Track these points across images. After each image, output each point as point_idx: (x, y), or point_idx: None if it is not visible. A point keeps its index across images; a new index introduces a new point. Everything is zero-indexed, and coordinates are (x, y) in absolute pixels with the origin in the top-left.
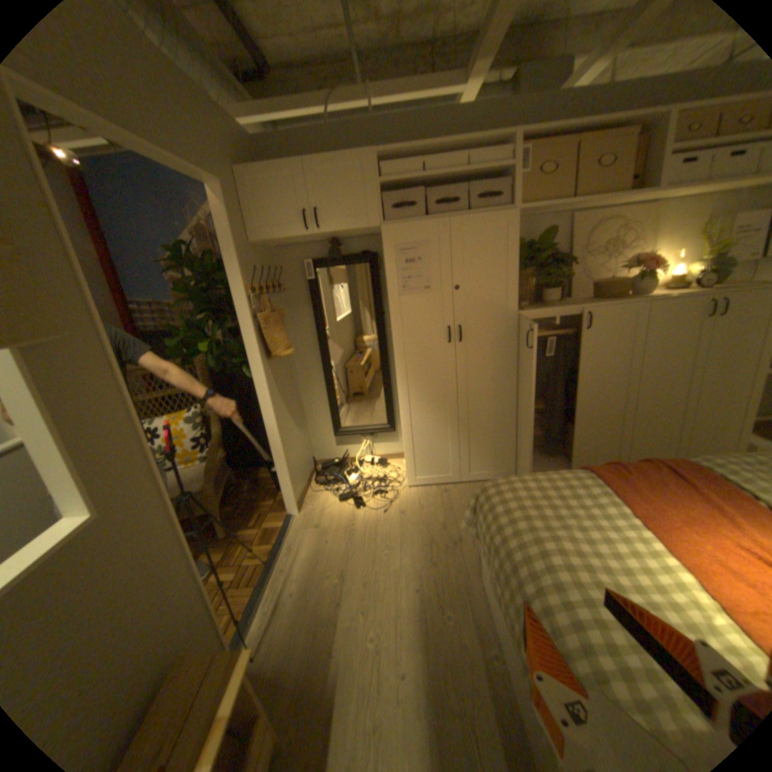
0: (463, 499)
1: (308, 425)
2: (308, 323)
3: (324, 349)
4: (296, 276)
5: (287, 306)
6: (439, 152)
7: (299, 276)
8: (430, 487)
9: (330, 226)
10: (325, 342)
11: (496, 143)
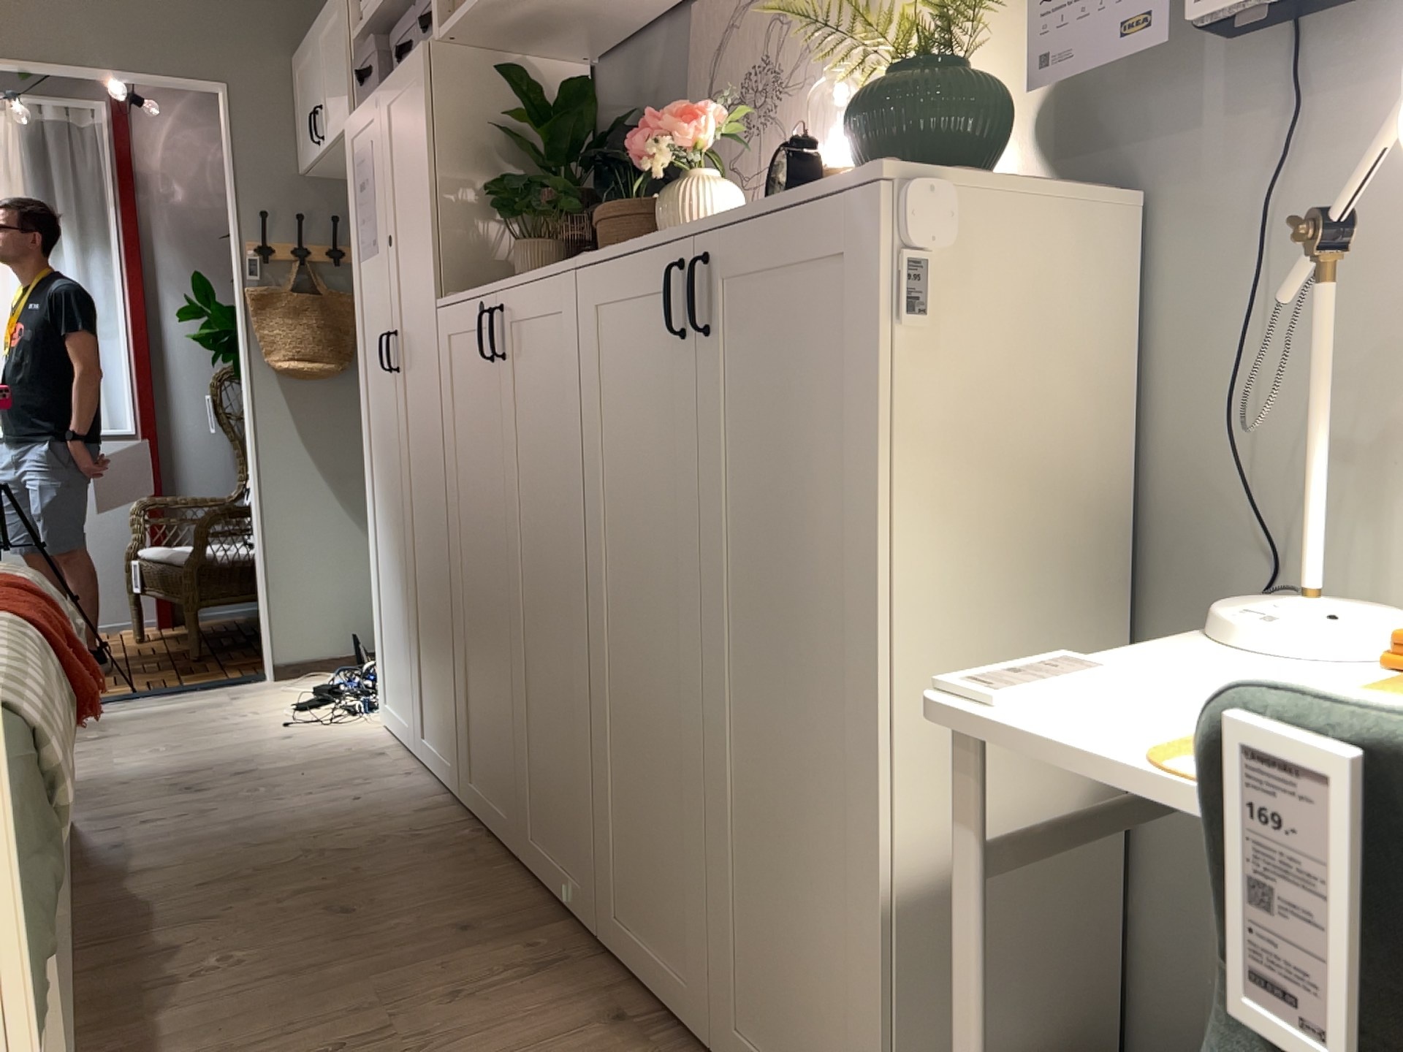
0: (352, 773)
1: None
2: None
3: None
4: None
5: None
6: None
7: None
8: (390, 739)
9: (327, 131)
10: None
11: None
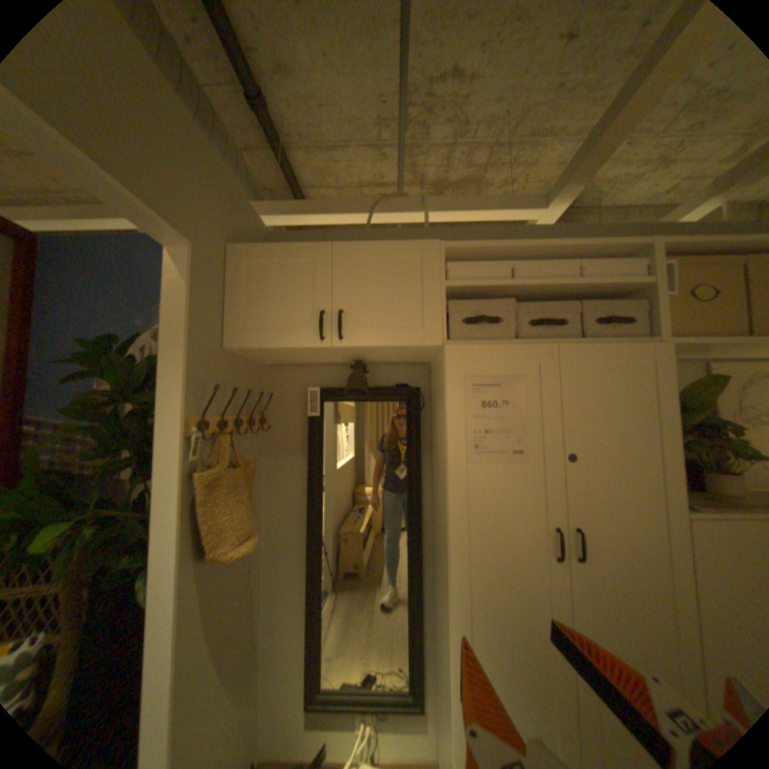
0: None
1: (257, 678)
2: (295, 483)
3: (314, 530)
4: (291, 409)
5: (268, 451)
6: (529, 261)
7: (295, 409)
8: None
9: (359, 338)
10: (318, 518)
11: (612, 258)
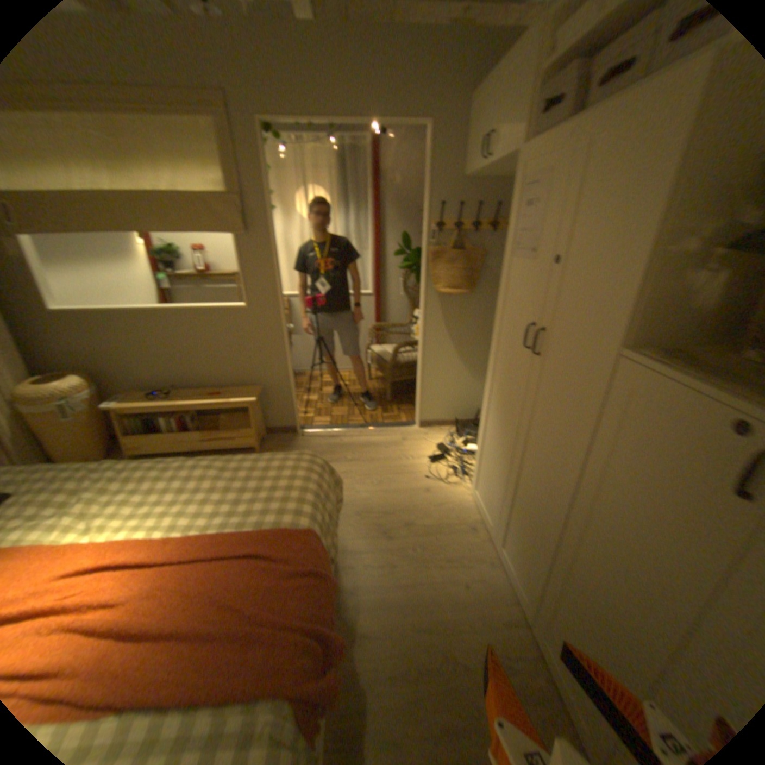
0: (461, 550)
1: None
2: None
3: None
4: None
5: None
6: None
7: None
8: (477, 515)
9: (496, 154)
10: None
11: None
